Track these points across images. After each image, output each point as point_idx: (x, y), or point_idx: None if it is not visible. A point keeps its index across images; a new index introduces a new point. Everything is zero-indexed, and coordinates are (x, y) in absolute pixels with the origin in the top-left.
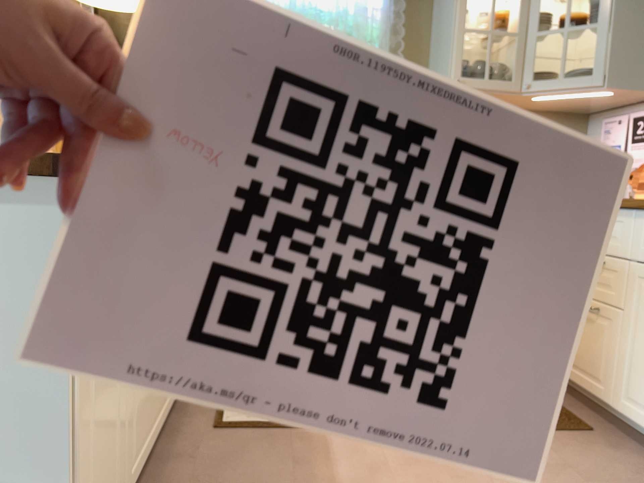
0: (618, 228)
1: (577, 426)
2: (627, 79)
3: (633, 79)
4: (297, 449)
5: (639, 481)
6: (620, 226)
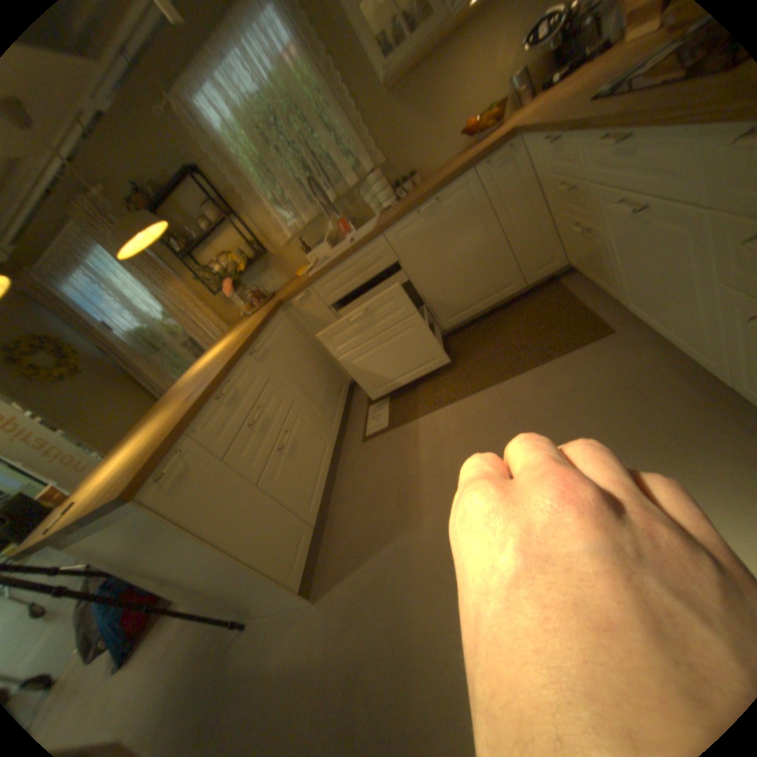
0: (570, 148)
1: (601, 331)
2: None
3: None
4: (404, 439)
5: (640, 376)
6: (571, 145)
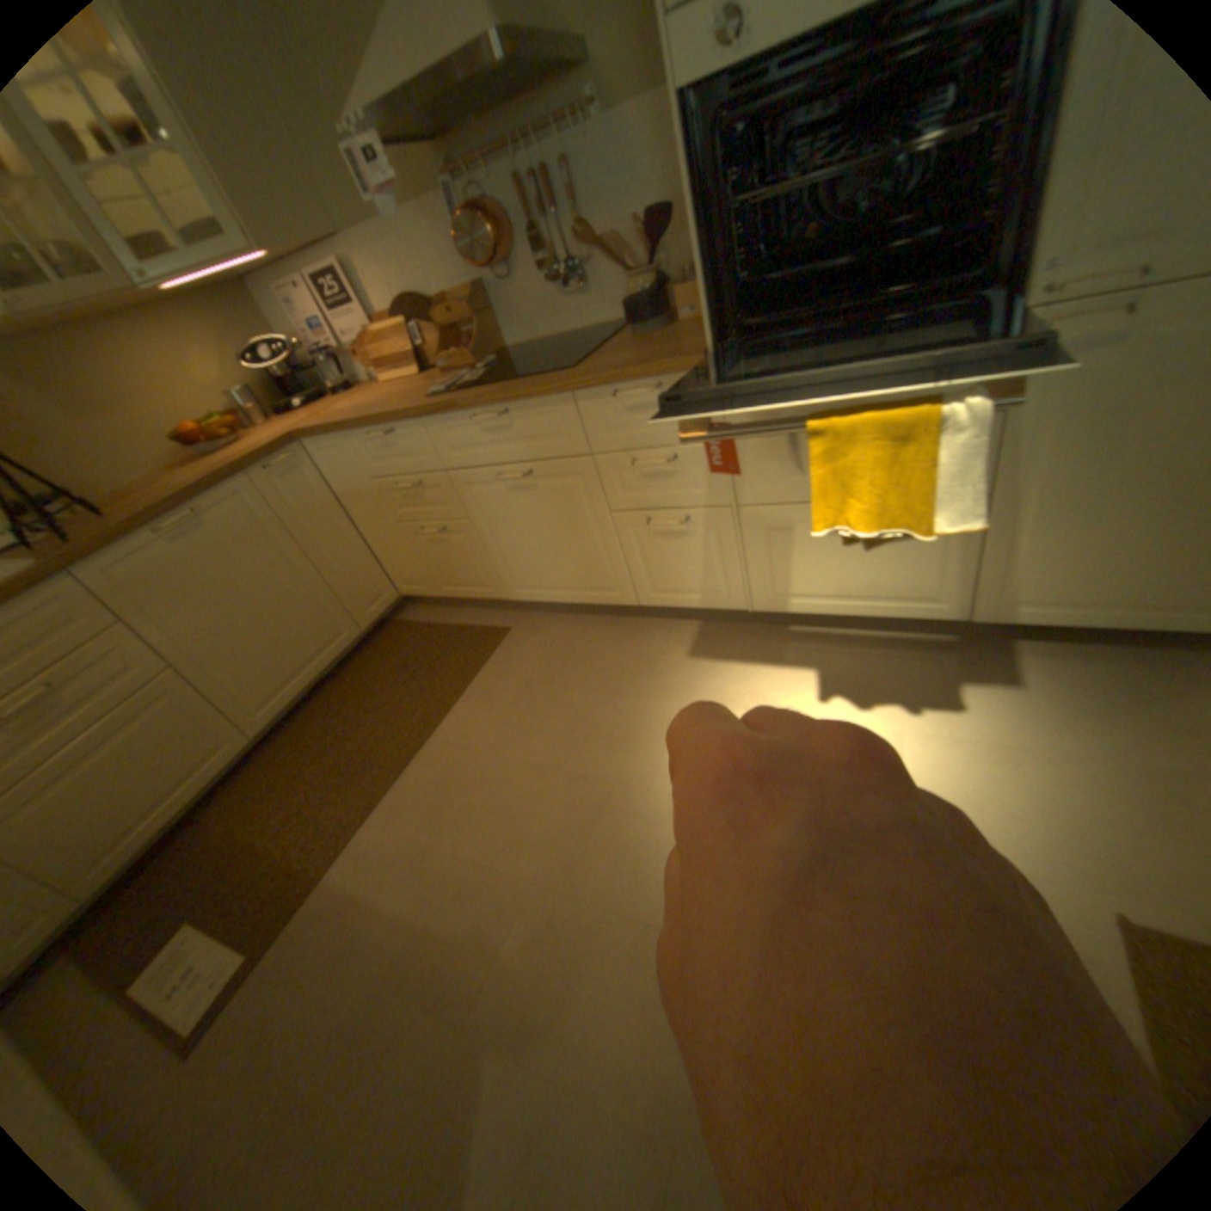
0: (410, 441)
1: (496, 634)
2: (272, 230)
3: (279, 228)
4: (319, 935)
5: (568, 644)
6: (411, 438)
